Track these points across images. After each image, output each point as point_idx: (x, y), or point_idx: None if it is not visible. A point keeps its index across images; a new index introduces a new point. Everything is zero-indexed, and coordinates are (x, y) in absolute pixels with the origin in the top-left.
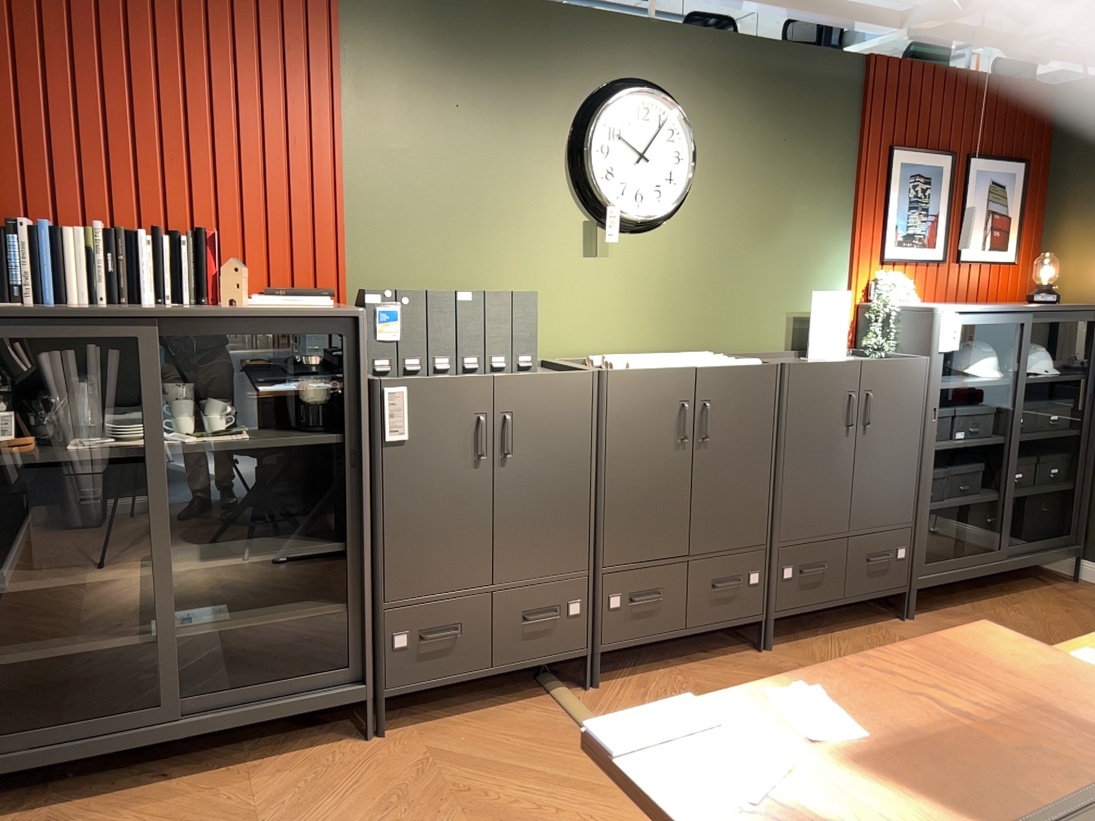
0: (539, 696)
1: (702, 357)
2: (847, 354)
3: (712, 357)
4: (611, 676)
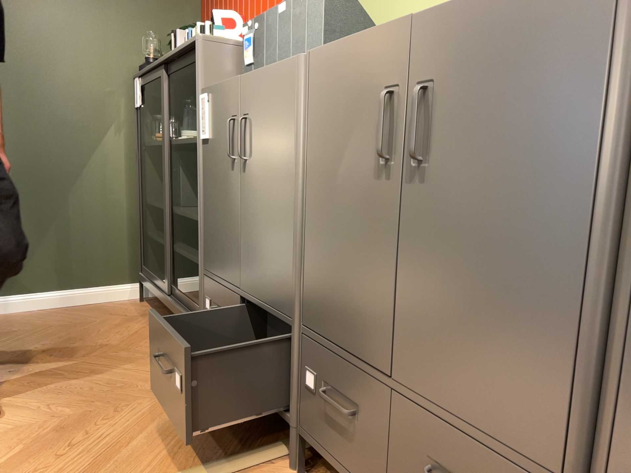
0: (275, 438)
1: None
2: None
3: None
4: None
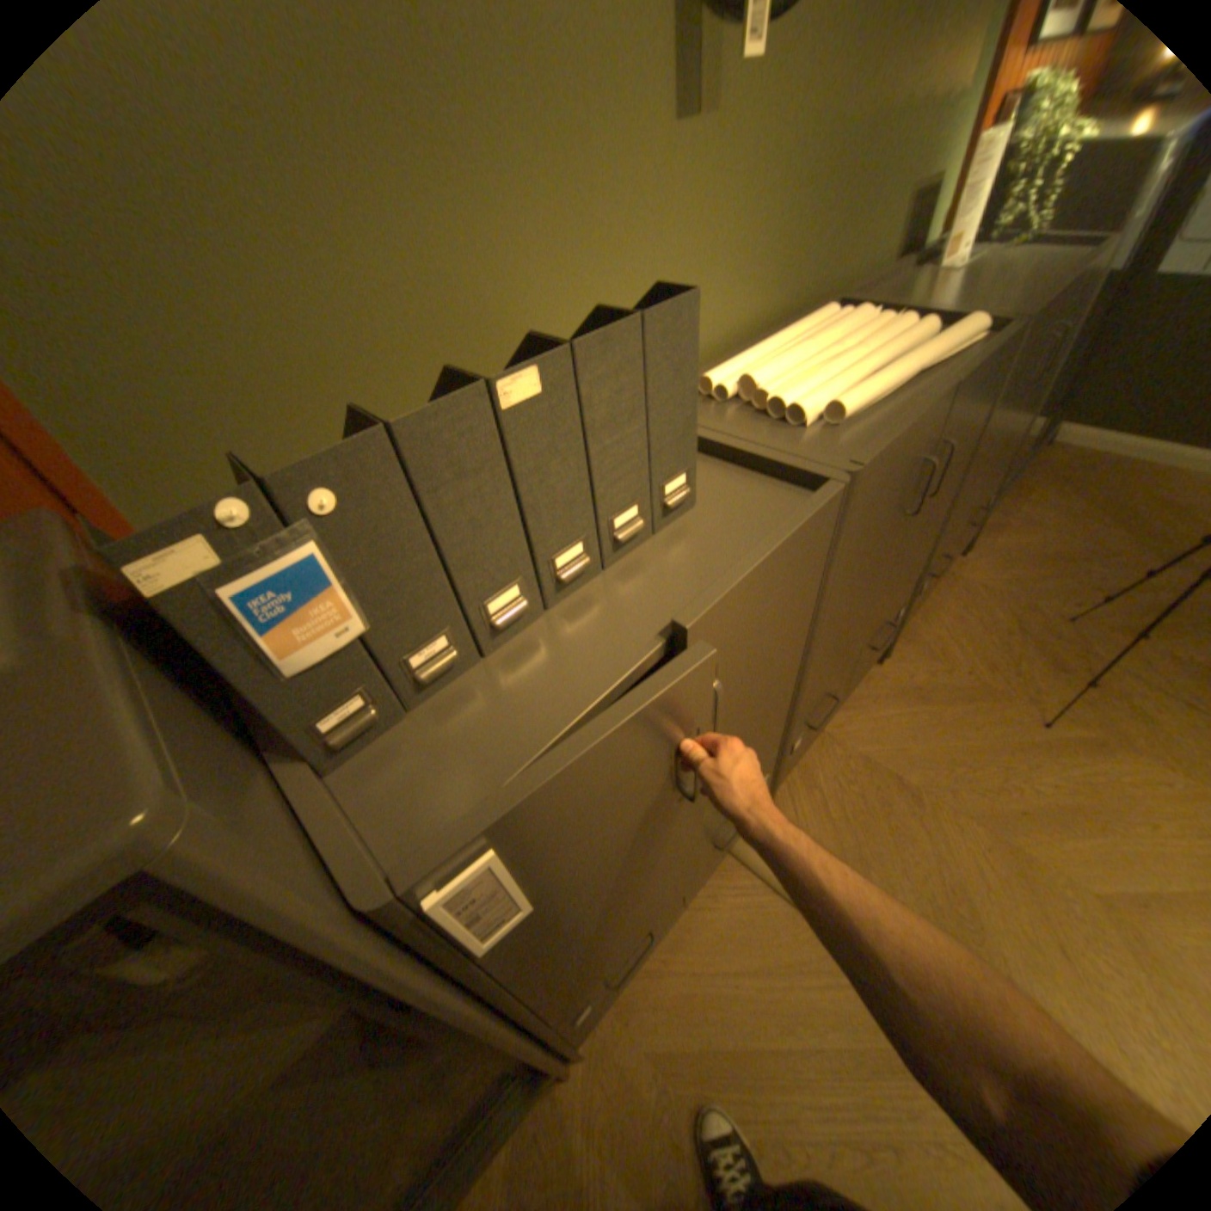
0: None
1: (885, 328)
2: (970, 245)
3: (896, 322)
4: None
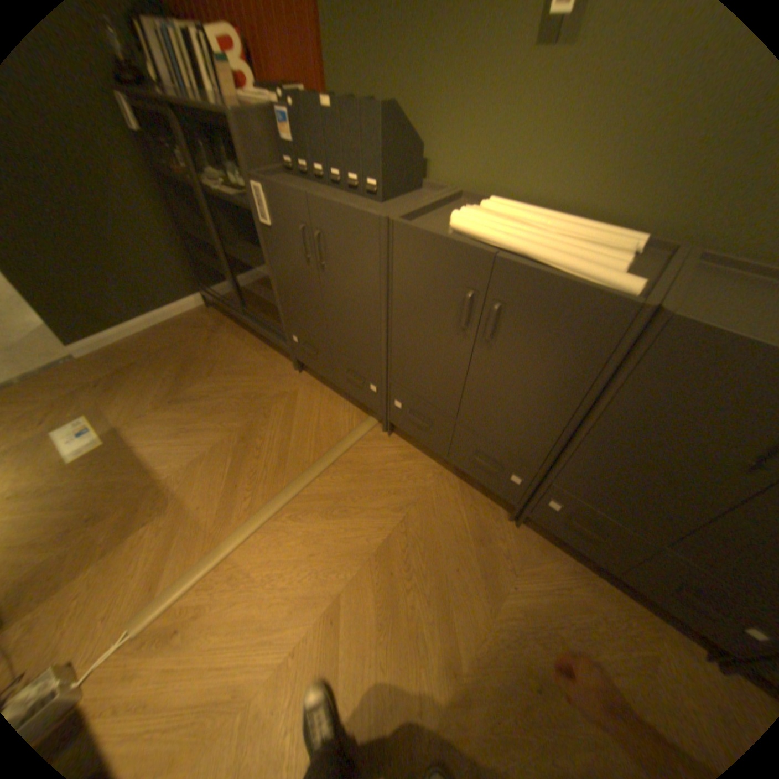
0: (366, 413)
1: (586, 242)
2: None
3: (603, 248)
4: (409, 438)
